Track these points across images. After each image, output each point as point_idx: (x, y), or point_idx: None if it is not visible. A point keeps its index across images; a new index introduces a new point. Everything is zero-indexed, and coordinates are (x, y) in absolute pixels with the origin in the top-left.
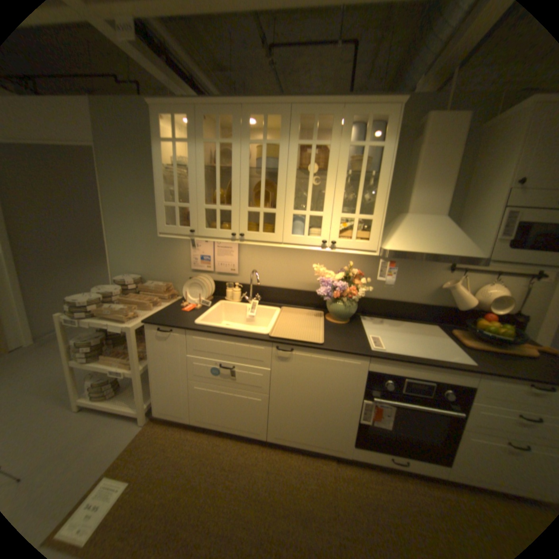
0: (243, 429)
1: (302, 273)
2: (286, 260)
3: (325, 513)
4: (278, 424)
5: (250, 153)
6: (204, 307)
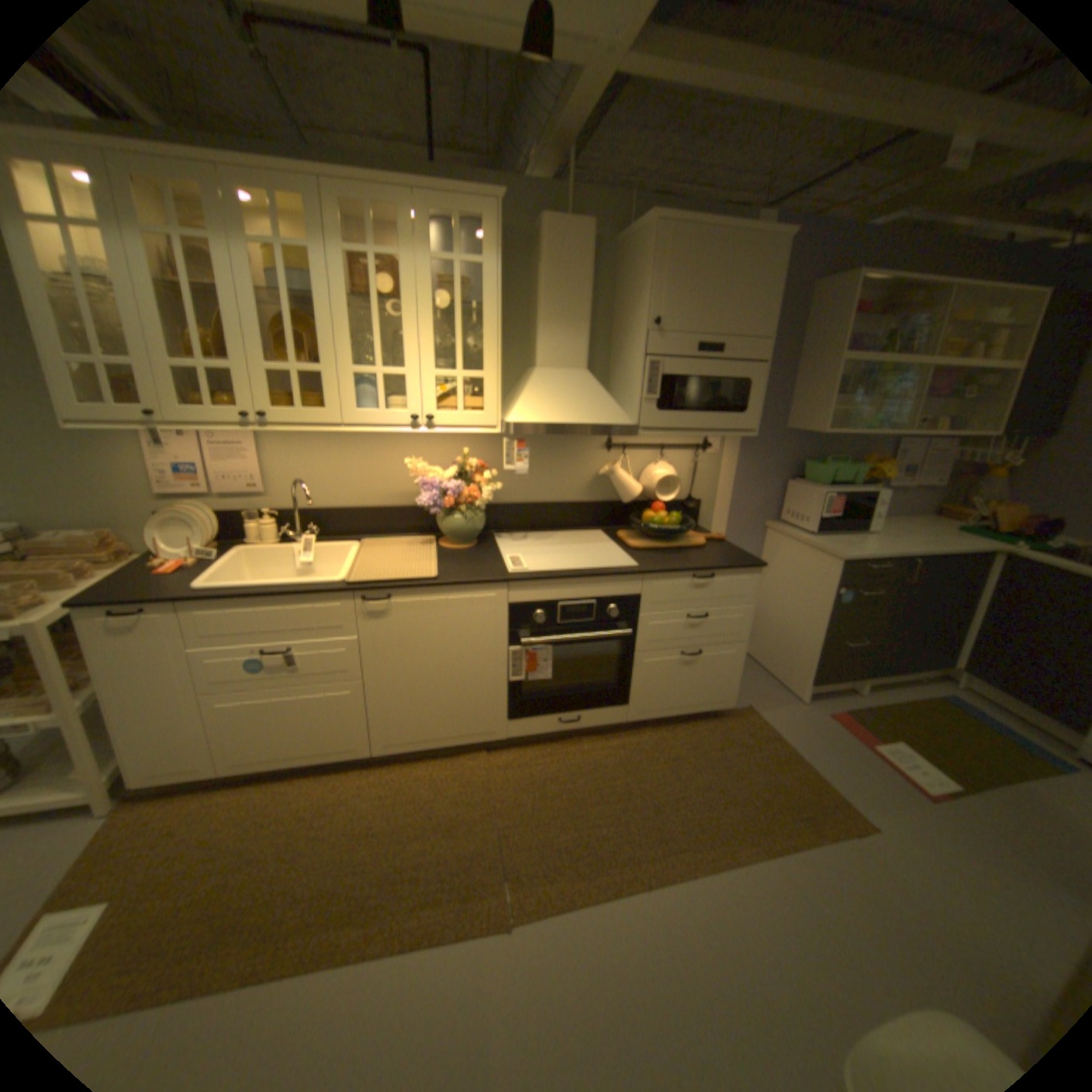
0: (326, 749)
1: (390, 476)
2: (357, 455)
3: (475, 812)
4: (386, 722)
5: (248, 254)
6: (202, 561)
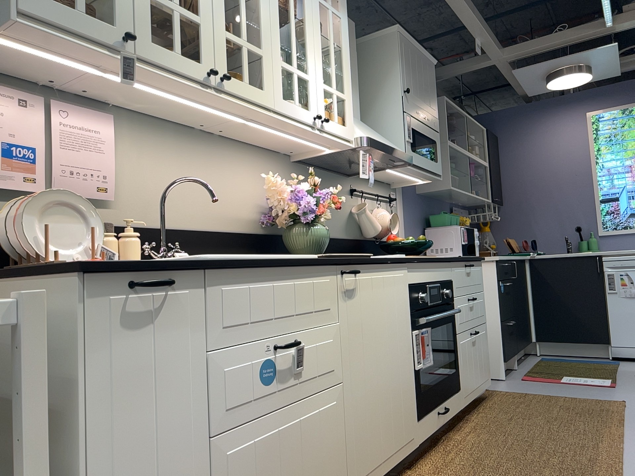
0: None
1: (226, 197)
2: (201, 171)
3: None
4: (357, 443)
5: None
6: None
